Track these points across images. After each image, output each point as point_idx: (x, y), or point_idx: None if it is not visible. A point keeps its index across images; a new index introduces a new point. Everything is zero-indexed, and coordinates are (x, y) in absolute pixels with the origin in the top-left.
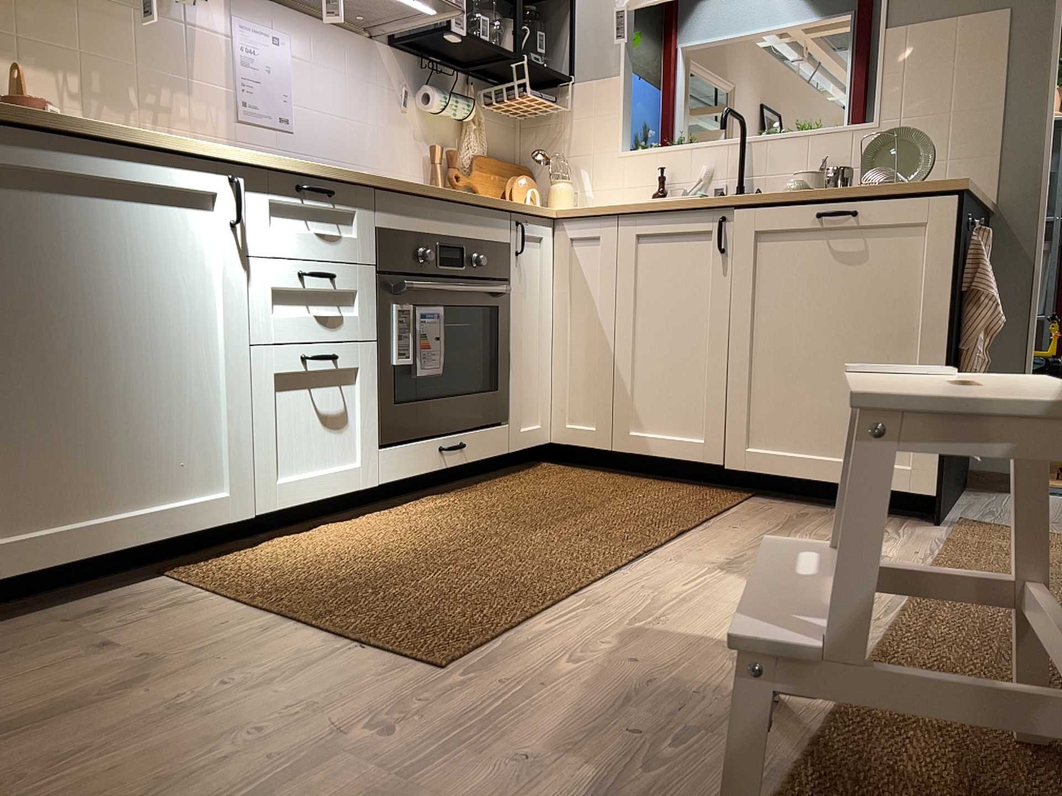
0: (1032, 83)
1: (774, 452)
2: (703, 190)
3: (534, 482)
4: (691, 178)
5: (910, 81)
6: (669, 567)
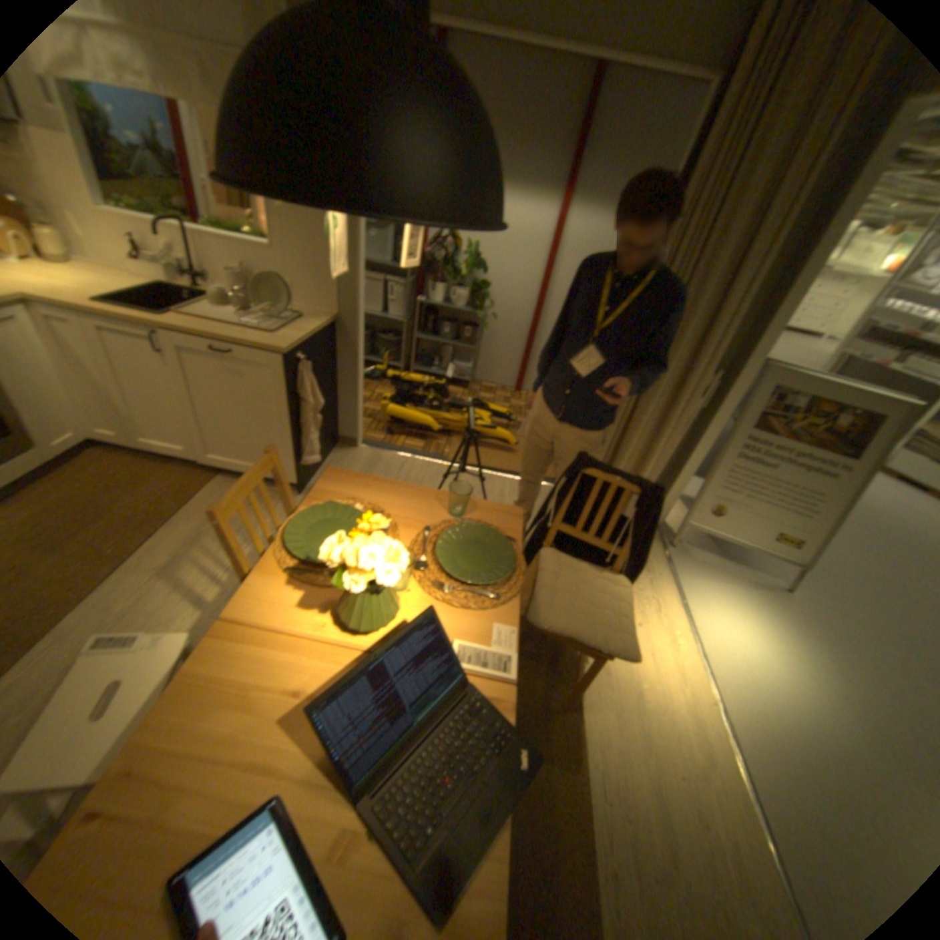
0: (354, 246)
1: (224, 458)
2: (172, 256)
3: (73, 482)
4: (161, 244)
5: (290, 221)
6: (125, 583)
